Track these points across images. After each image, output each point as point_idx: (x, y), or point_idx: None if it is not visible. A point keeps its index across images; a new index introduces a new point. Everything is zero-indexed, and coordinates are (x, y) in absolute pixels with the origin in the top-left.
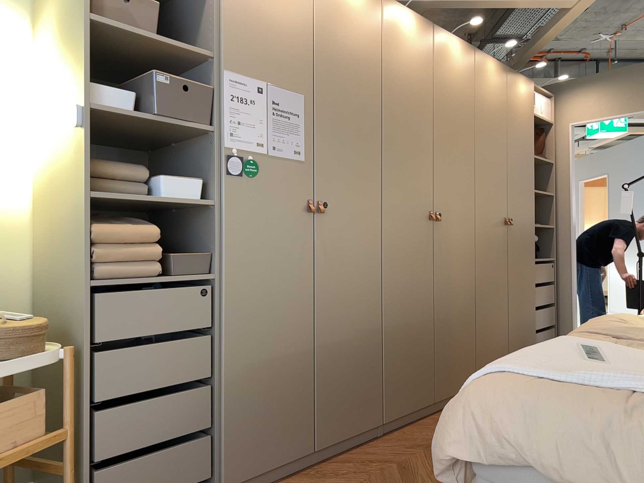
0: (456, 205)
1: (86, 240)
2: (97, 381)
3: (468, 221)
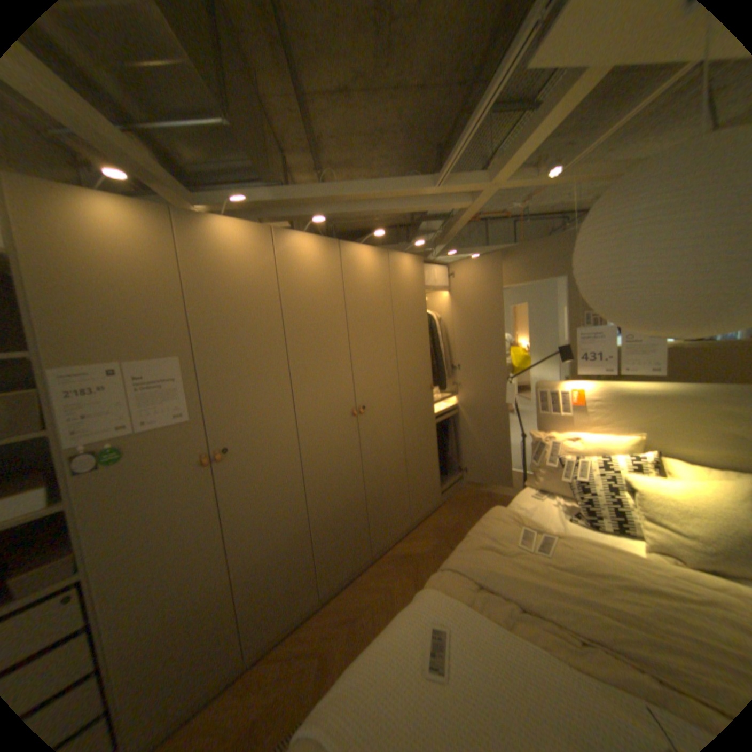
0: (385, 391)
1: None
2: None
3: (398, 400)
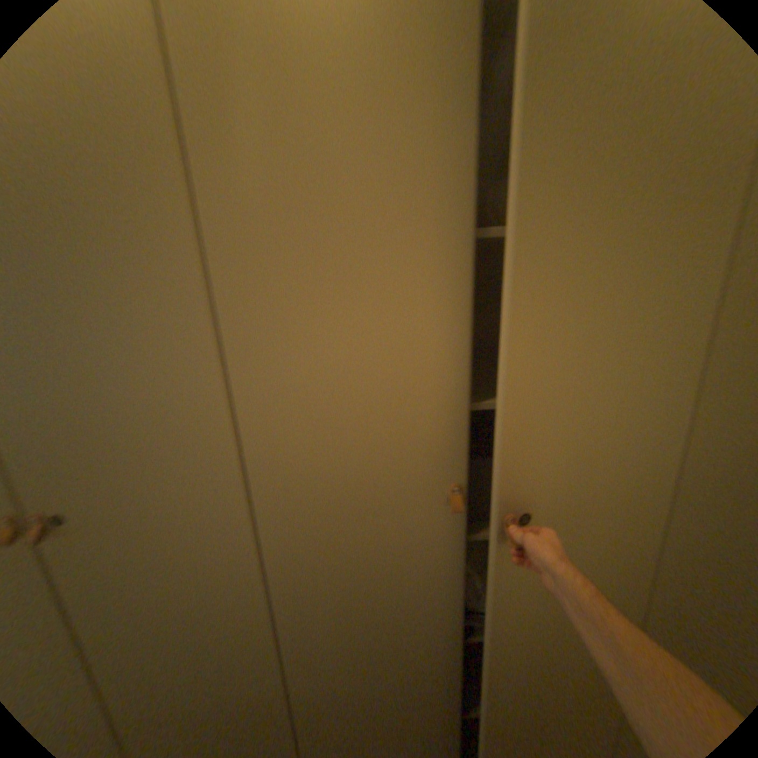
0: (609, 455)
1: None
2: None
3: (665, 488)
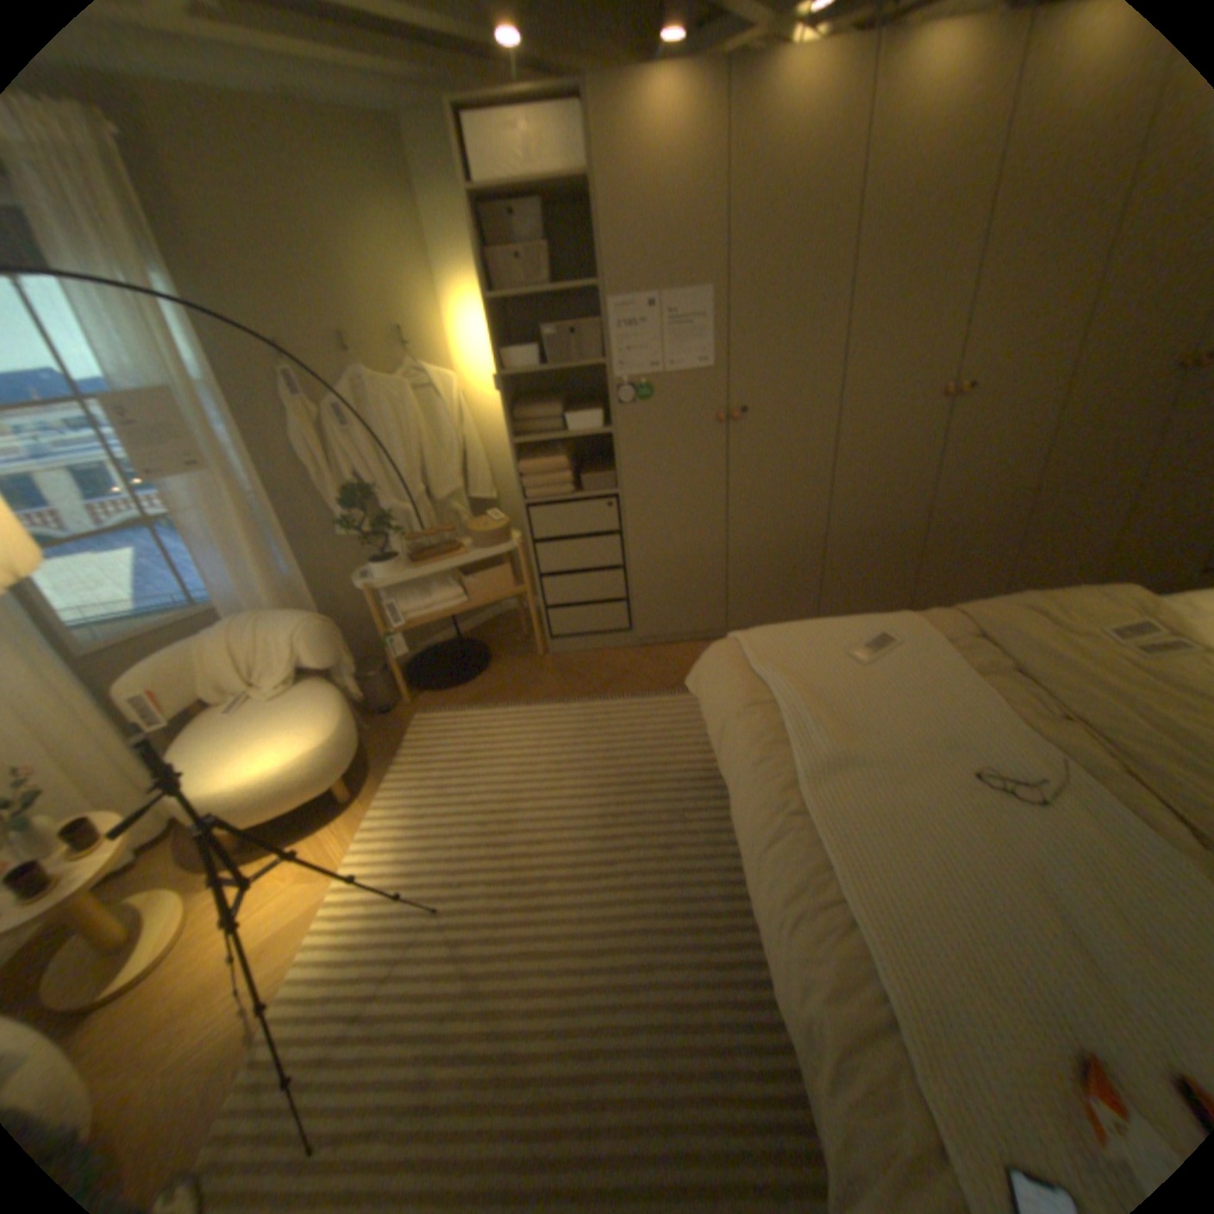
0: (1034, 360)
1: (519, 473)
2: (543, 561)
3: (1062, 381)
